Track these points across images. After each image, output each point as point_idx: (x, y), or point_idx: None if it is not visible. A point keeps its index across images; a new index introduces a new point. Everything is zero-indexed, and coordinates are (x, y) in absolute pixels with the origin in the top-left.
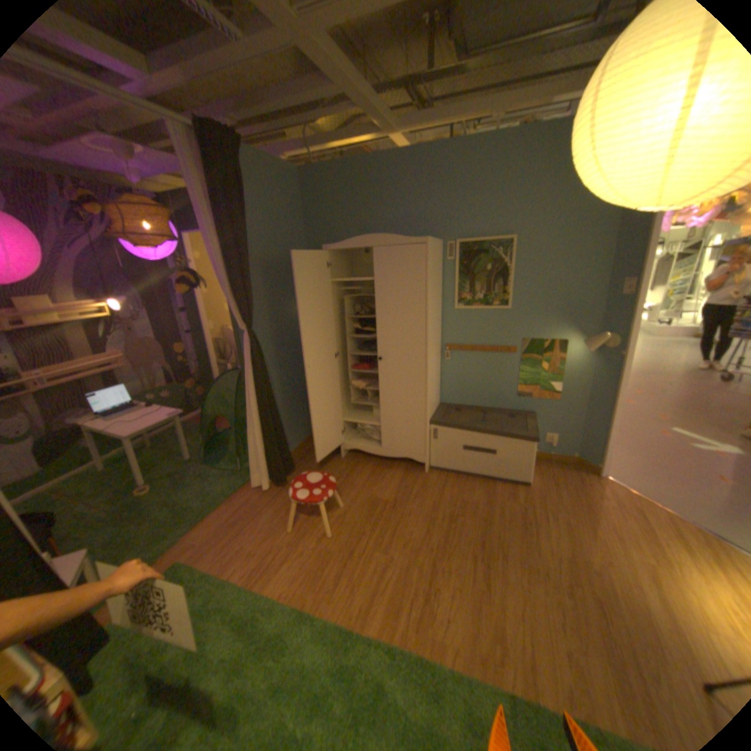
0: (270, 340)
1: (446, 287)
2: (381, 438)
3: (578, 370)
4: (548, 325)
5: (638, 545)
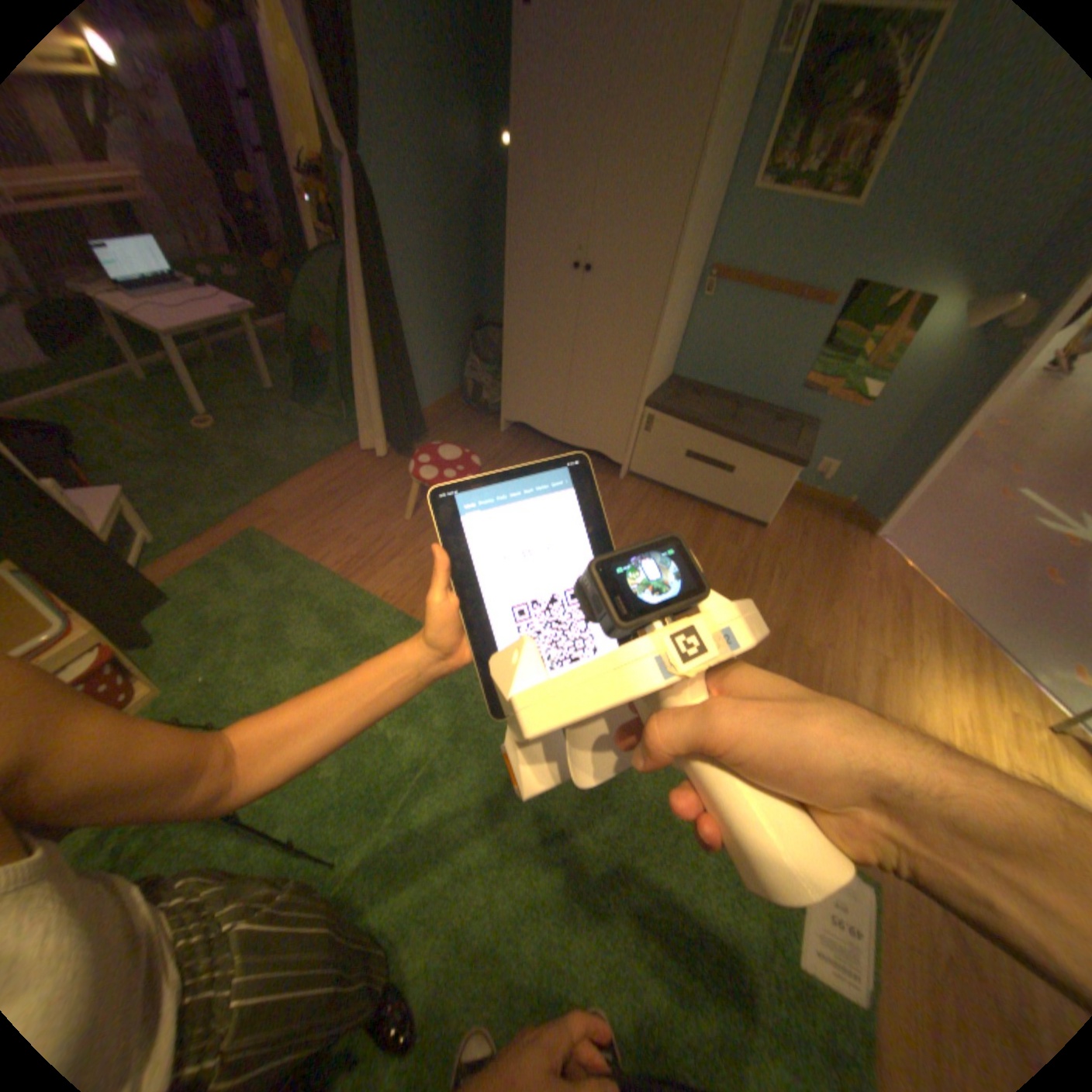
0: (395, 190)
1: (753, 131)
2: (563, 414)
3: (927, 361)
4: (917, 258)
5: (882, 631)
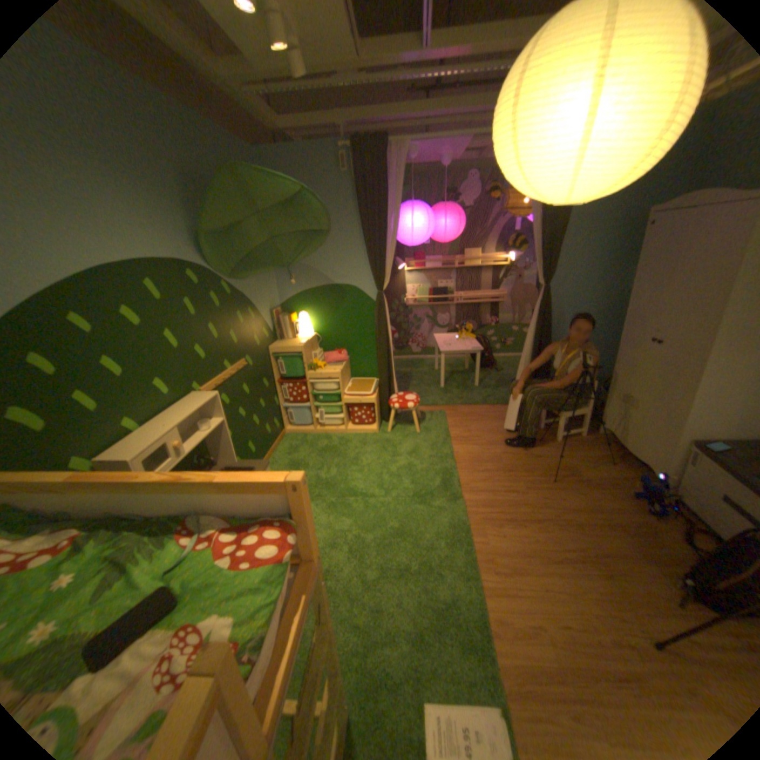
0: (575, 300)
1: None
2: (633, 432)
3: None
4: None
5: None
